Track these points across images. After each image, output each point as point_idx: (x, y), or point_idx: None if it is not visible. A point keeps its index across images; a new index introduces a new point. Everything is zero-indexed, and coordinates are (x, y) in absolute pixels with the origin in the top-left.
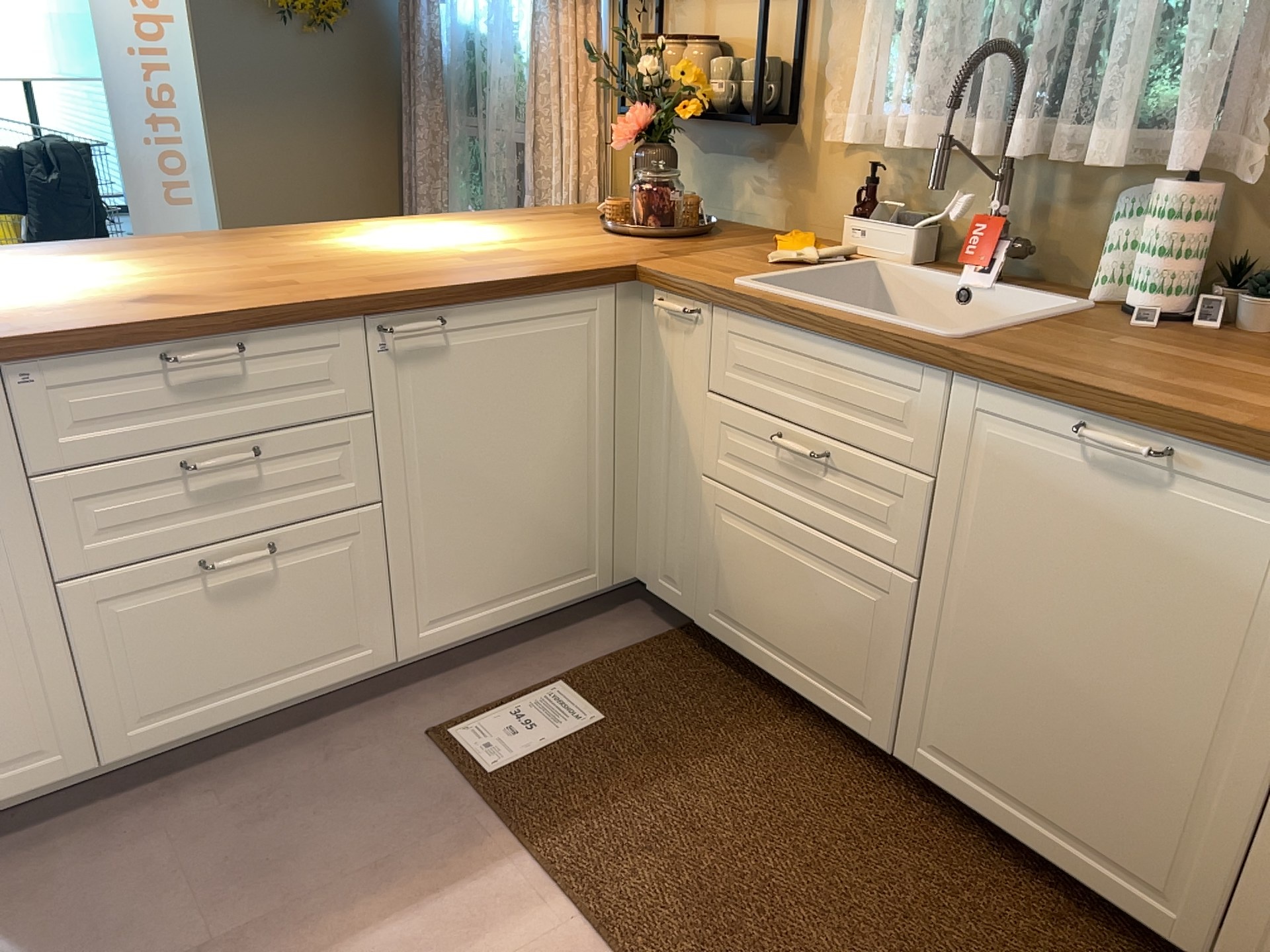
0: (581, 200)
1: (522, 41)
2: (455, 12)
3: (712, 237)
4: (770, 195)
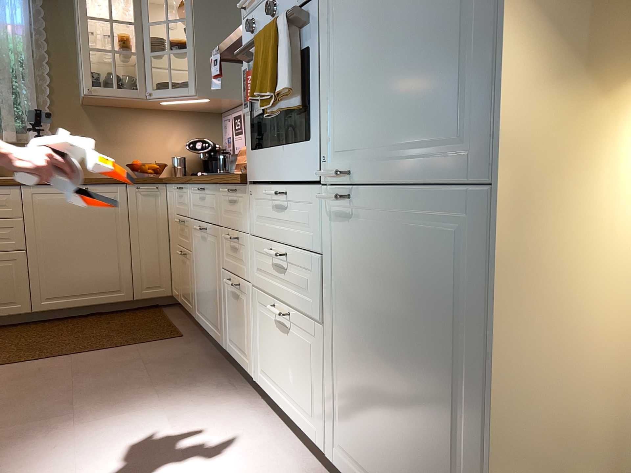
0: None
1: None
2: None
3: None
4: None
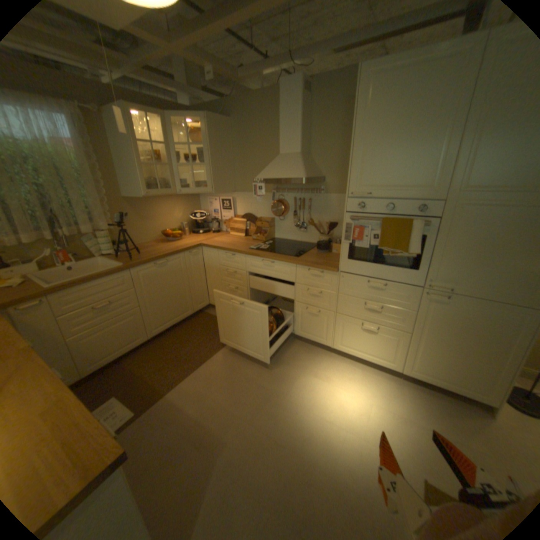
0: None
1: None
2: None
3: None
4: None
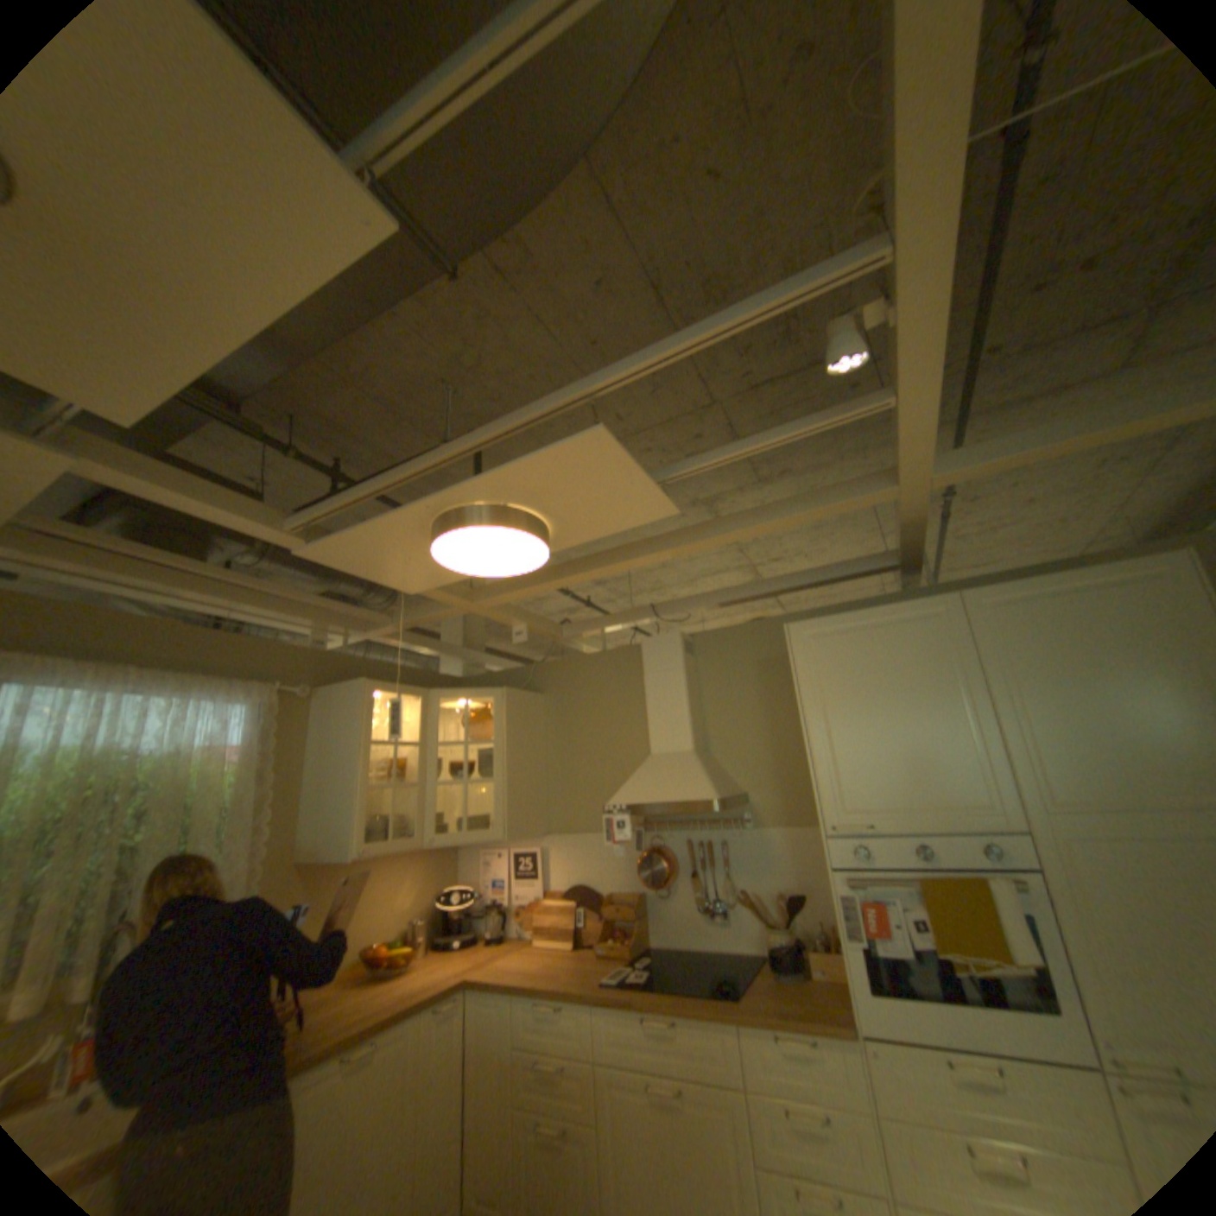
0: None
1: None
2: None
3: None
4: None
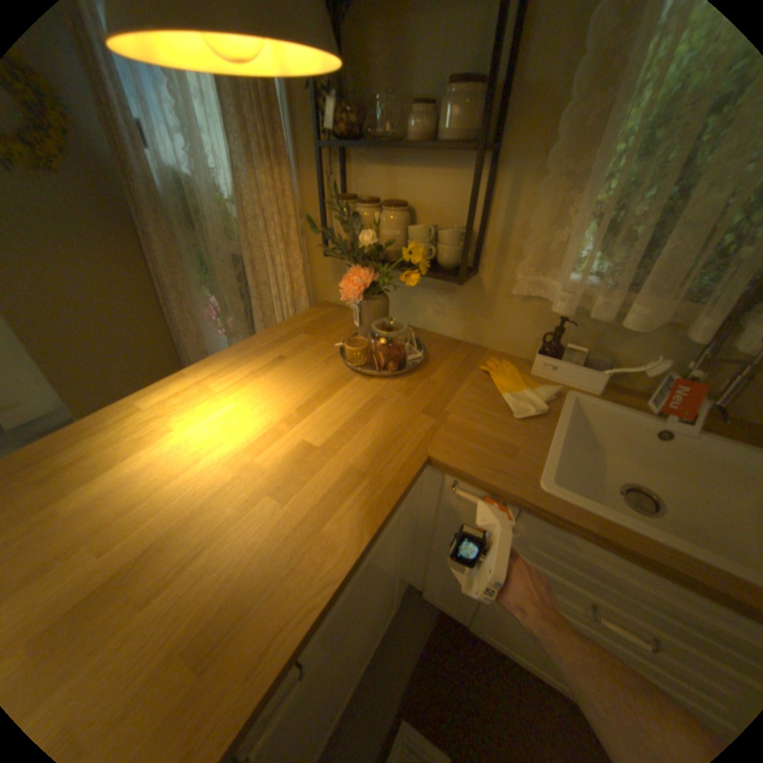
0: (296, 304)
1: (220, 182)
2: (156, 155)
3: (429, 362)
4: (452, 315)
